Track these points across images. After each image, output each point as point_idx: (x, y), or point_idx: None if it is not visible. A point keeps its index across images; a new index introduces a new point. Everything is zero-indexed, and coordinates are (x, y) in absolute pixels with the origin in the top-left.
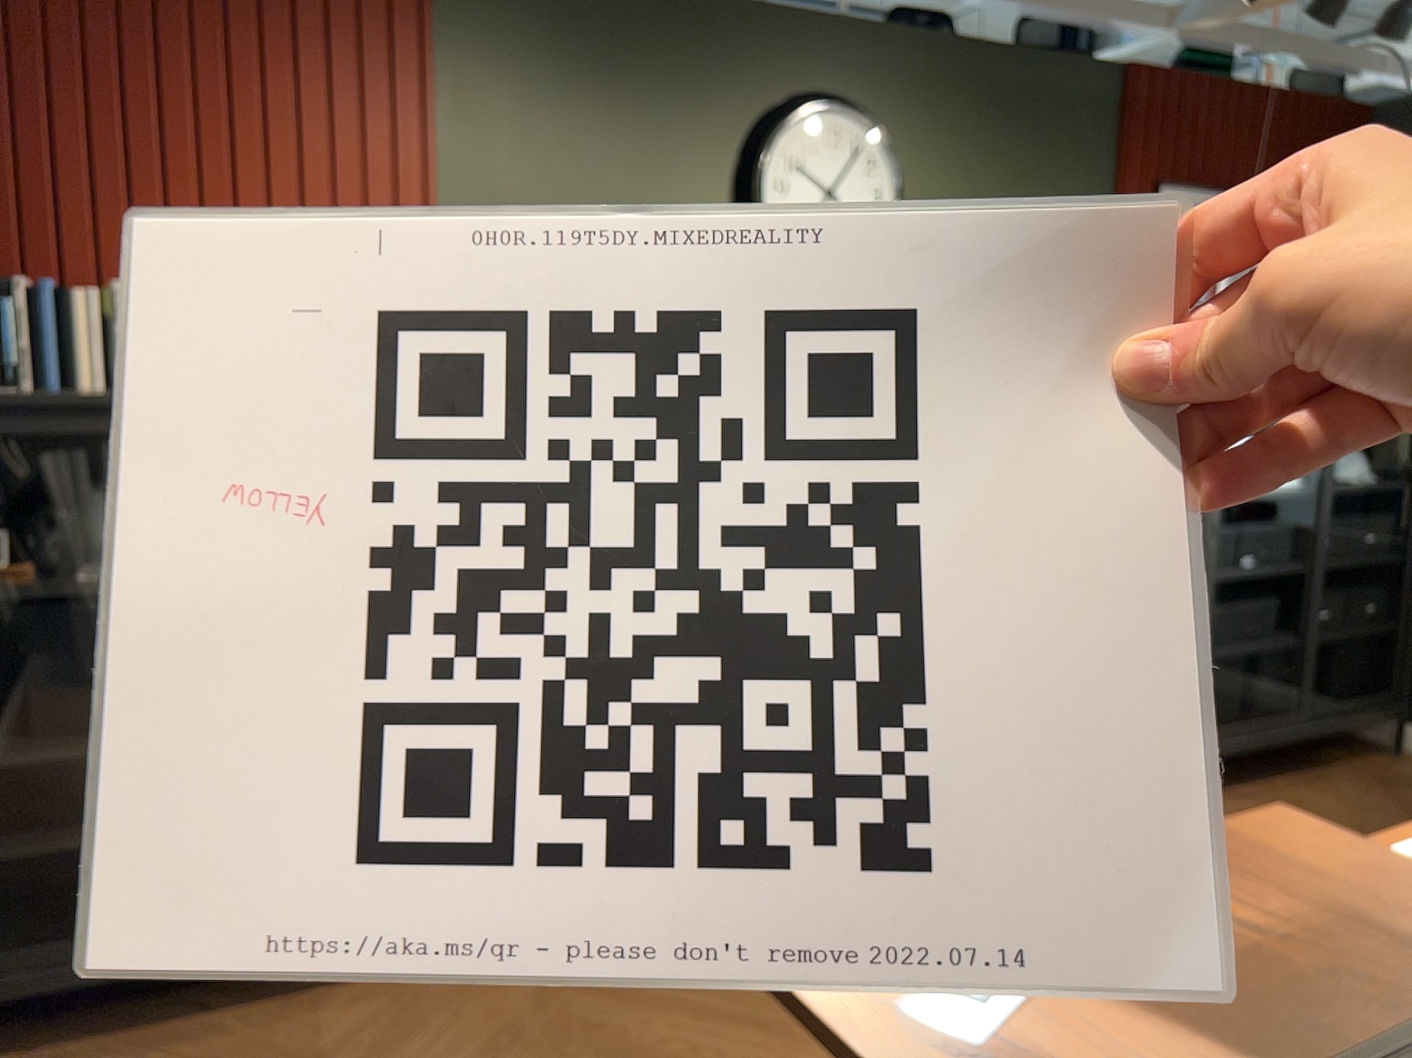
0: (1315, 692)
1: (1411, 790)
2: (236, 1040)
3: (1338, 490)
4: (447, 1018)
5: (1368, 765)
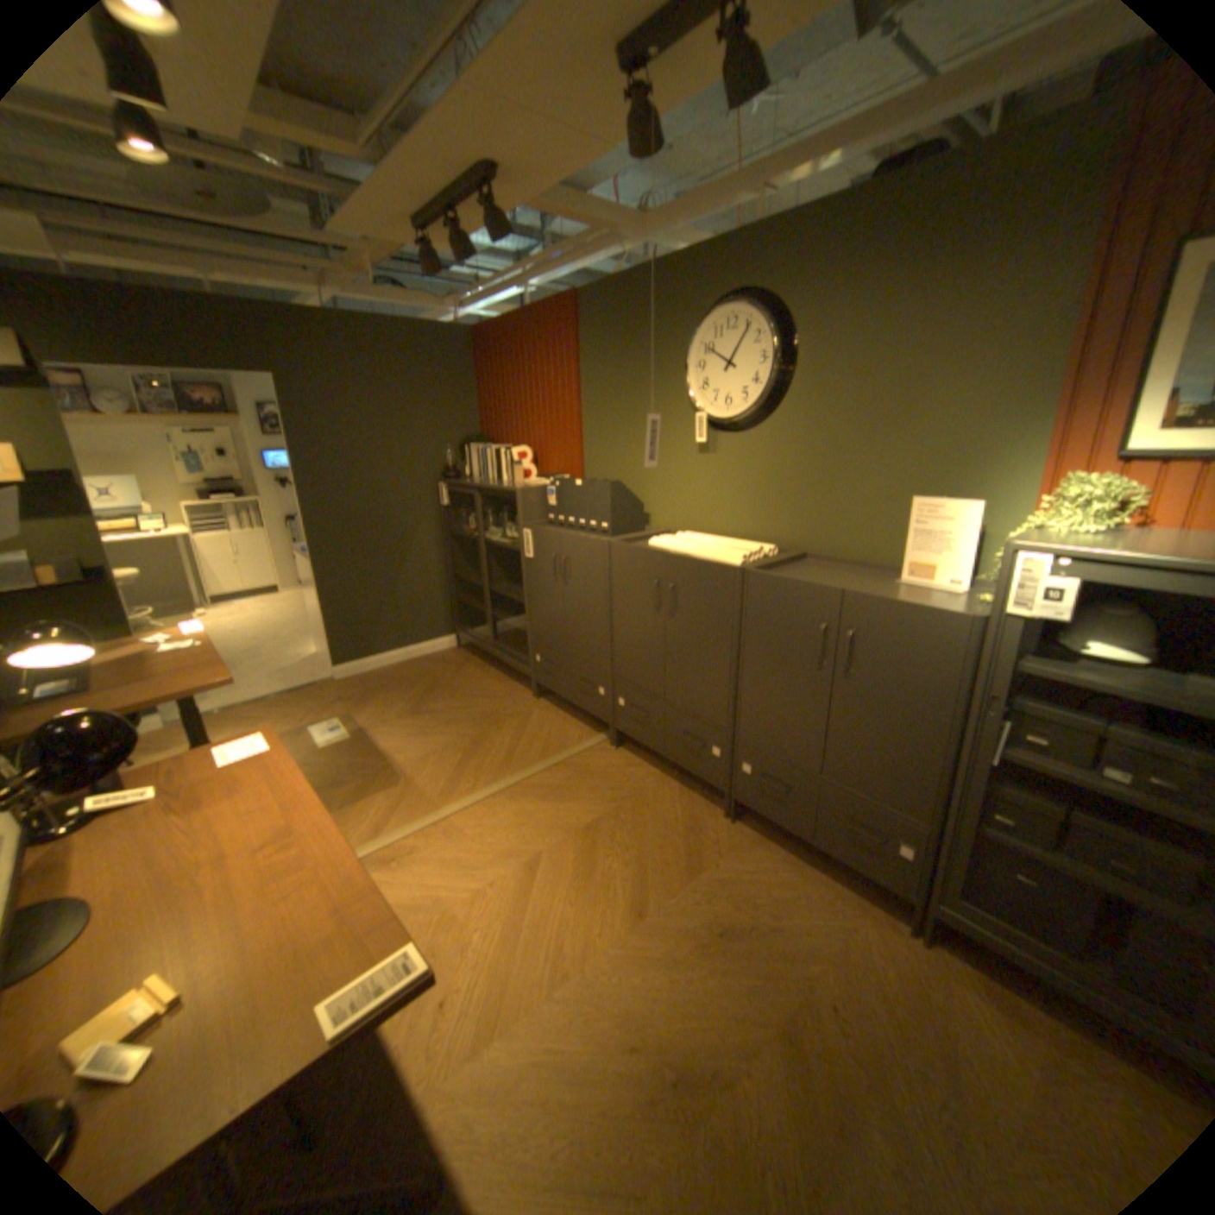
0: None
1: None
2: (484, 677)
3: None
4: (501, 702)
5: None
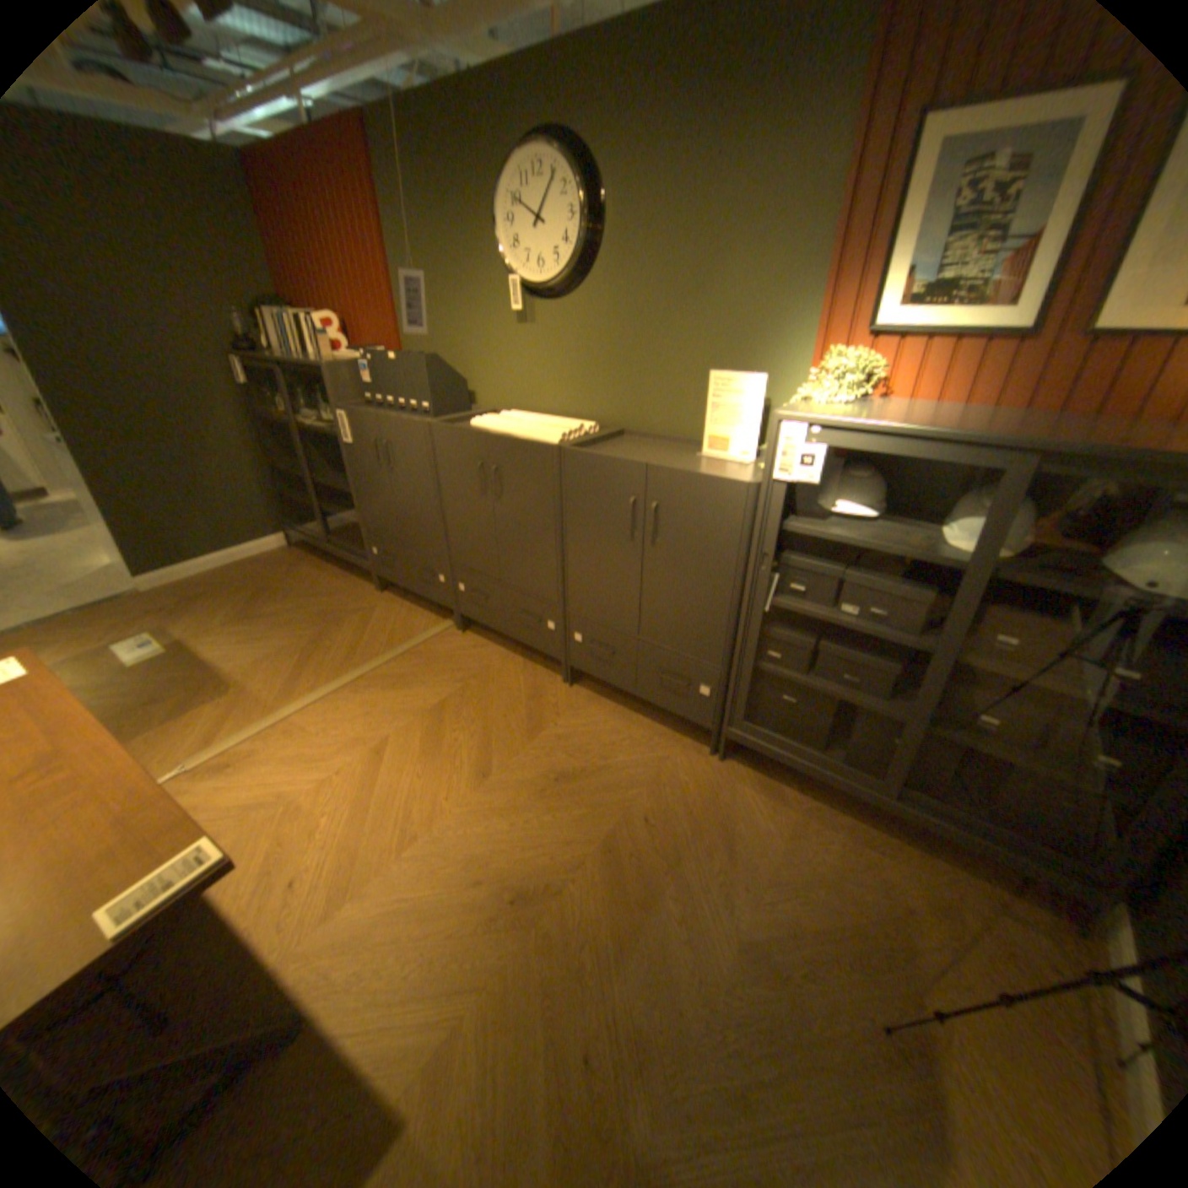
0: (913, 777)
1: (946, 934)
2: (321, 575)
3: (1020, 578)
4: (342, 599)
5: (992, 894)
